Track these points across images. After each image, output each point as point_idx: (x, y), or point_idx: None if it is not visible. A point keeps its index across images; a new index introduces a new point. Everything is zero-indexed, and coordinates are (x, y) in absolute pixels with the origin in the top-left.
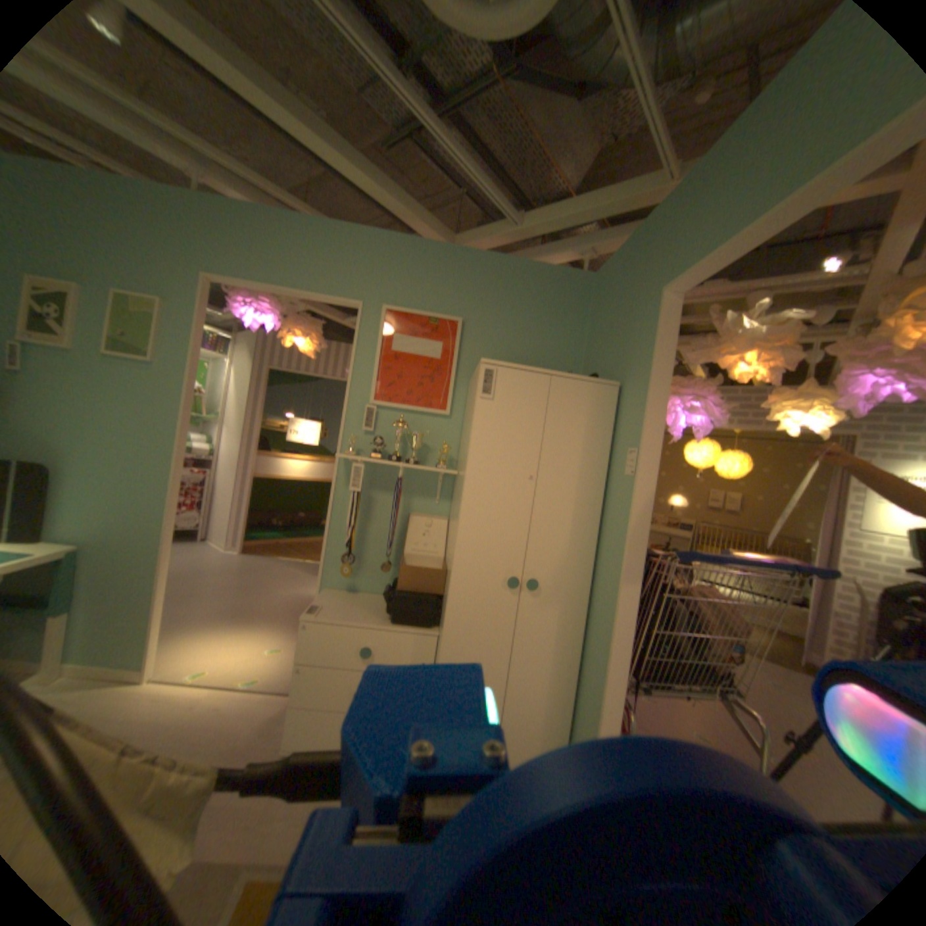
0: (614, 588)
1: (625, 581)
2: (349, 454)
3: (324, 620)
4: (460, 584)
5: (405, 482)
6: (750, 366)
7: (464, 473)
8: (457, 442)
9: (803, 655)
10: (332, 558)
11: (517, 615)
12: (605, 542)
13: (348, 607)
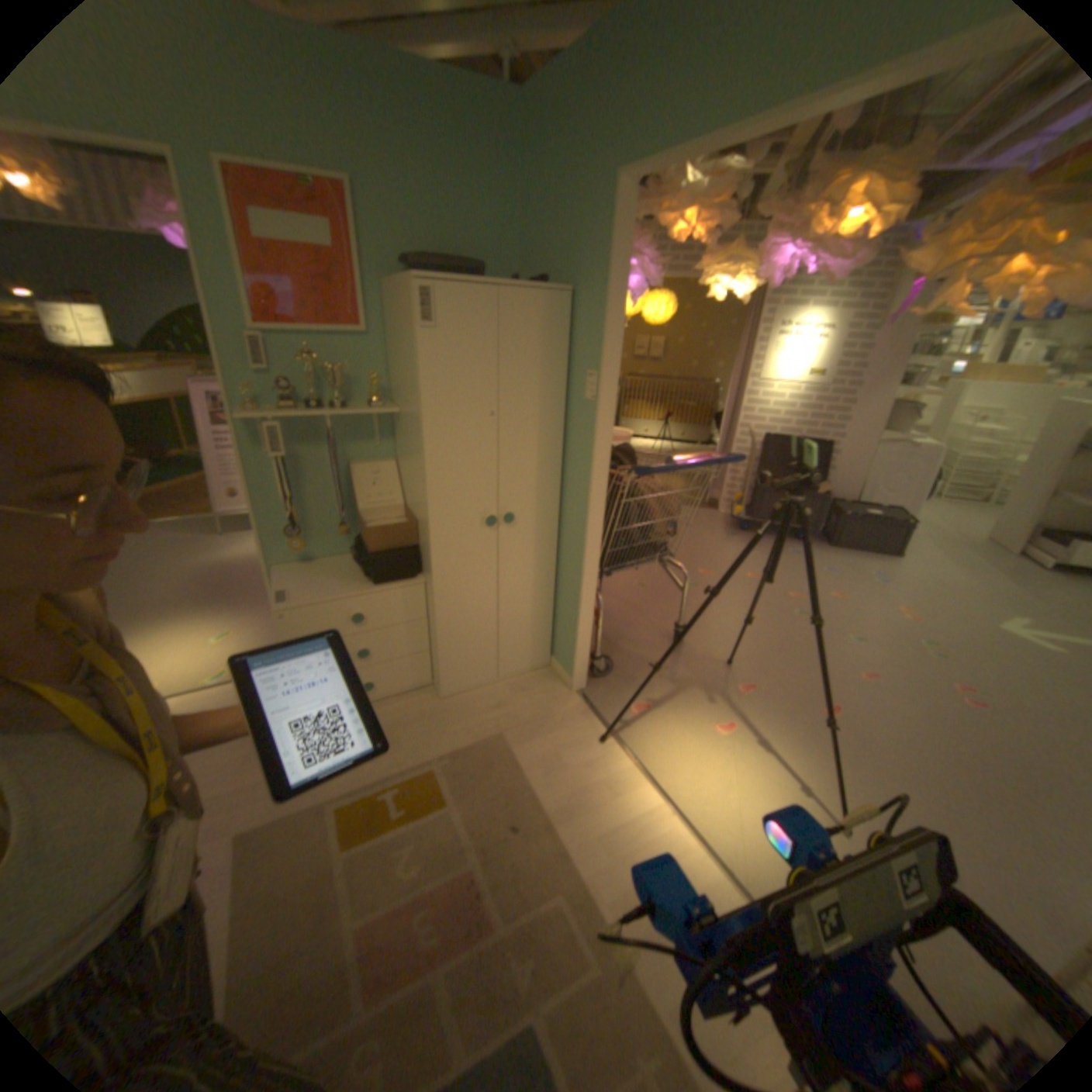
0: (582, 506)
1: (592, 500)
2: (251, 406)
3: (302, 601)
4: (441, 534)
5: (333, 425)
6: (688, 222)
7: (421, 421)
8: (386, 364)
9: (706, 492)
10: (271, 531)
11: (499, 546)
12: (569, 464)
13: (317, 578)
